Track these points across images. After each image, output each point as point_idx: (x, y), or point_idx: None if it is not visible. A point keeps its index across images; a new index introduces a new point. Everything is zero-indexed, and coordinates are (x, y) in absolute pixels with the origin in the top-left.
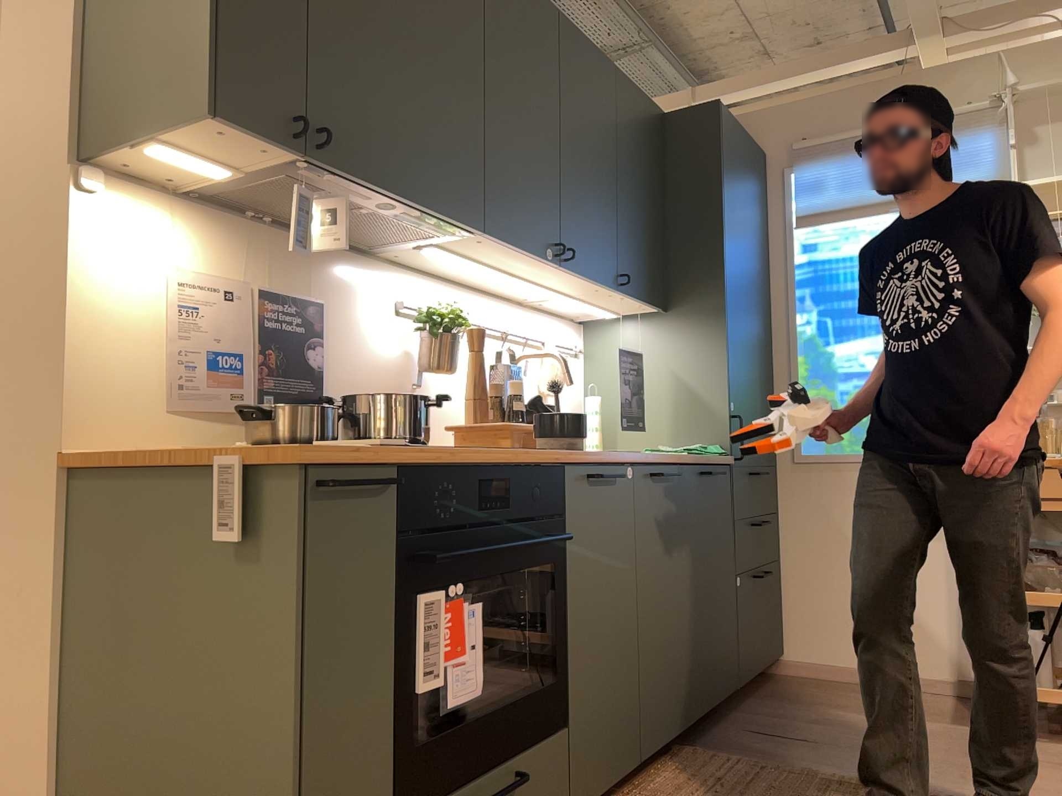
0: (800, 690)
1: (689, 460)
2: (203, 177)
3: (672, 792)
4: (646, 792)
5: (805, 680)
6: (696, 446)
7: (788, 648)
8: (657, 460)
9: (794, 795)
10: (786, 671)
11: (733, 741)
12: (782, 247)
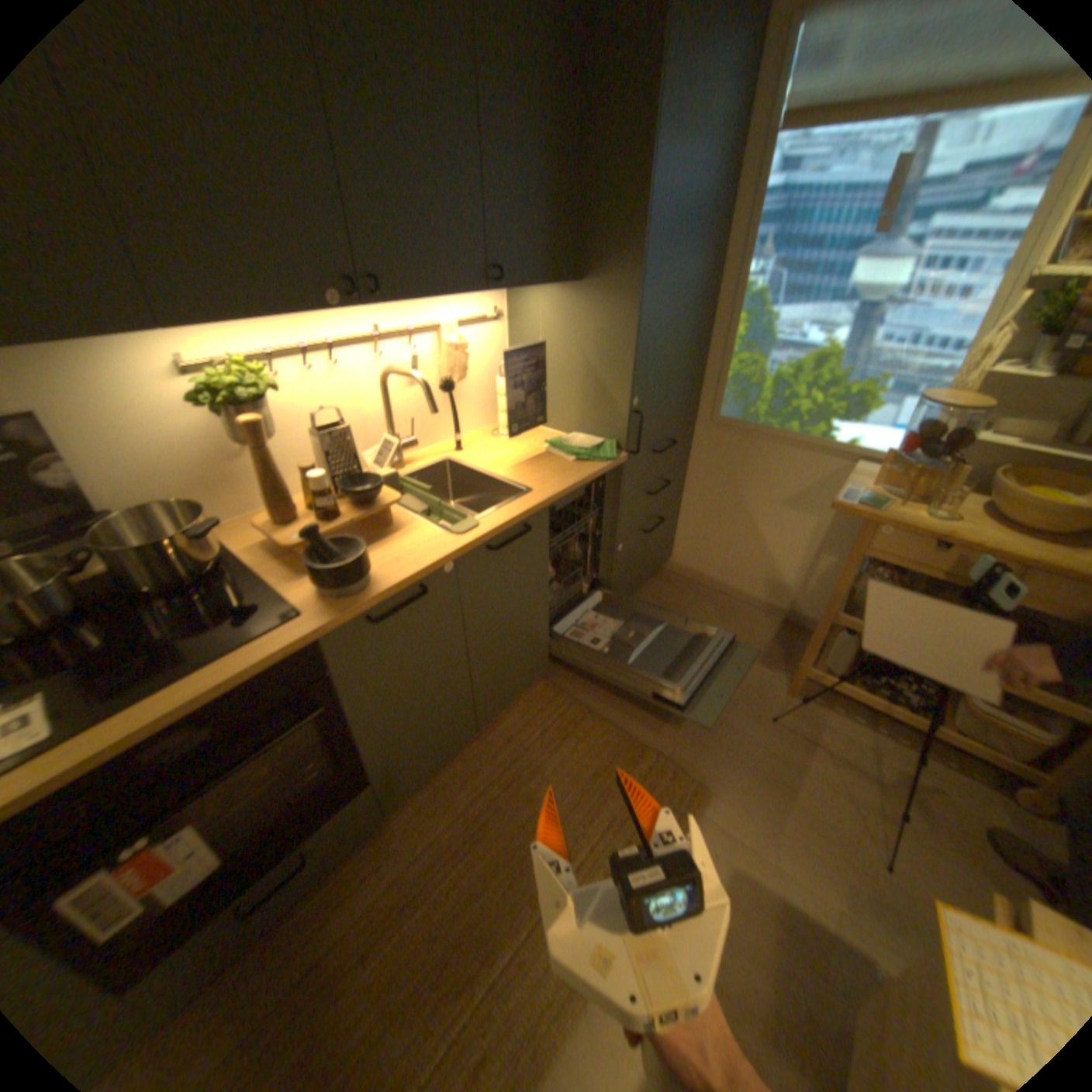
0: (668, 597)
1: (547, 504)
2: None
3: (502, 747)
4: (484, 745)
5: (678, 582)
6: (589, 447)
7: (673, 556)
8: (498, 526)
9: (586, 766)
10: (668, 570)
11: (583, 670)
12: (758, 158)
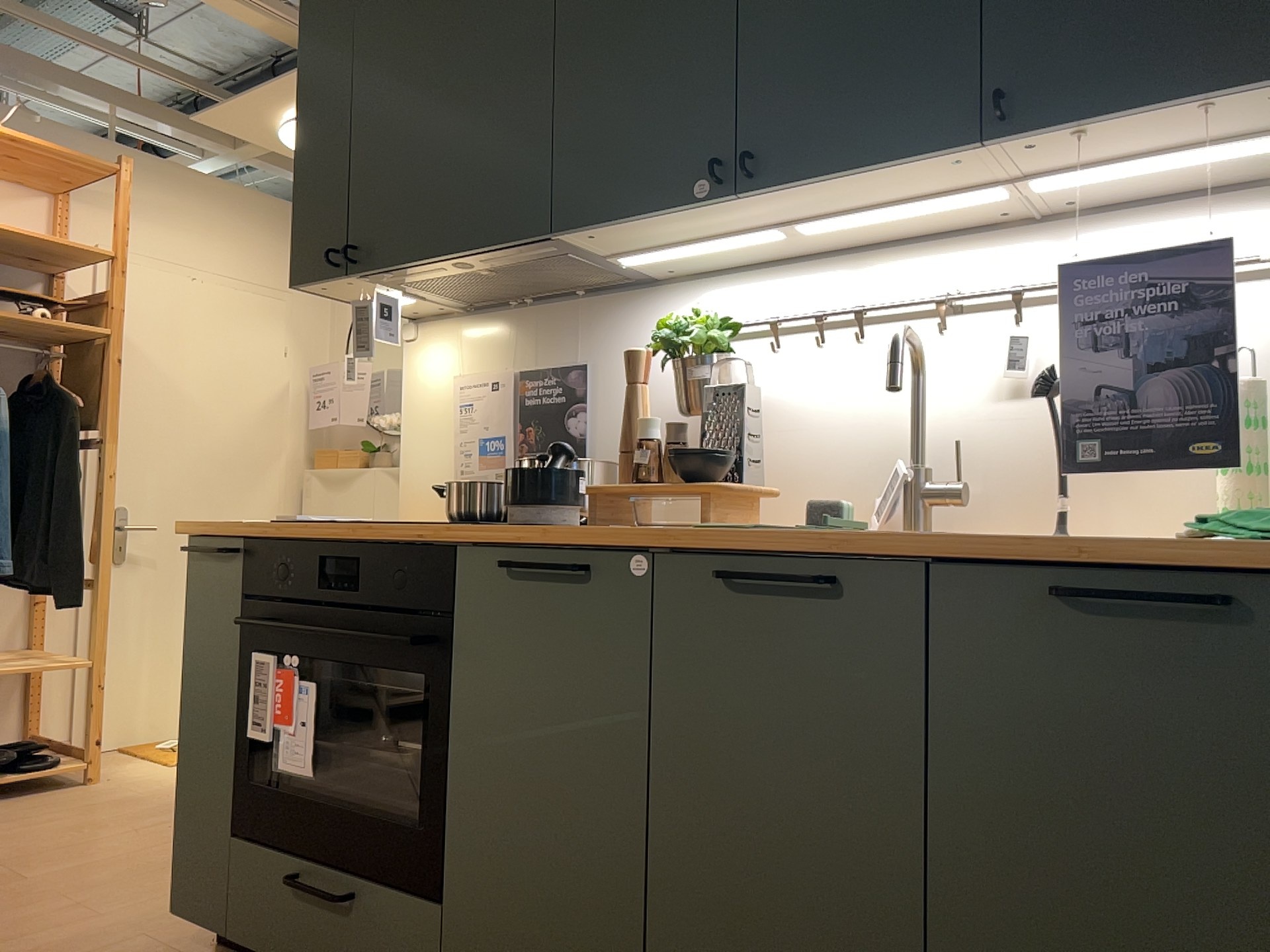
0: None
1: (910, 549)
2: (424, 302)
3: None
4: None
5: None
6: None
7: None
8: (770, 544)
9: None
10: None
11: None
12: None
